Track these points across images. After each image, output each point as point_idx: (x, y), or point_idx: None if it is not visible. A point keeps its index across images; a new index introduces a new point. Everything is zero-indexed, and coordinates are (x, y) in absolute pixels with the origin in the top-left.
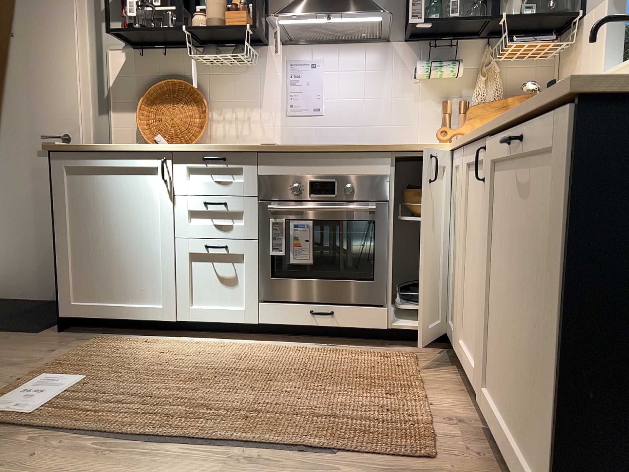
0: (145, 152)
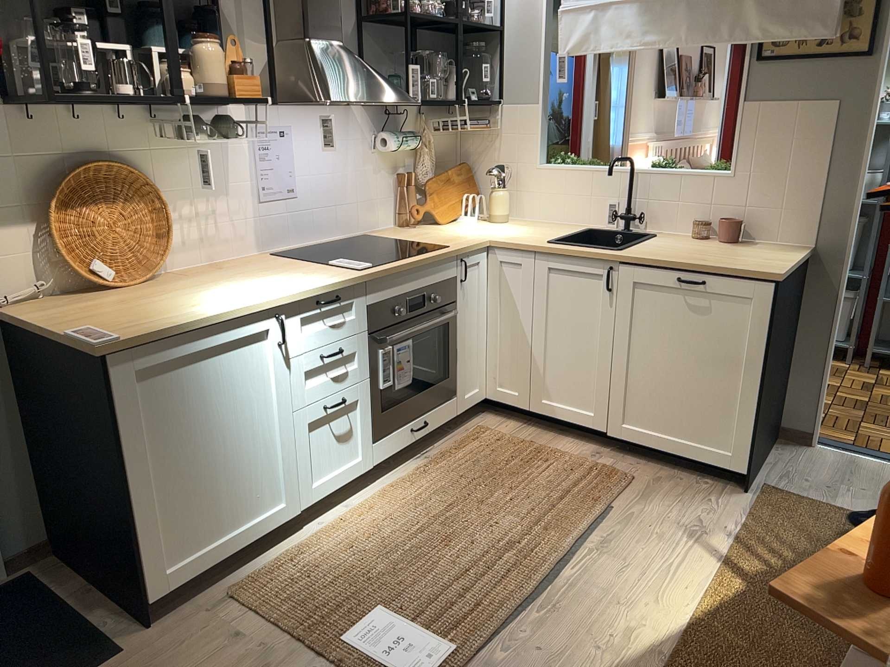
0: (254, 313)
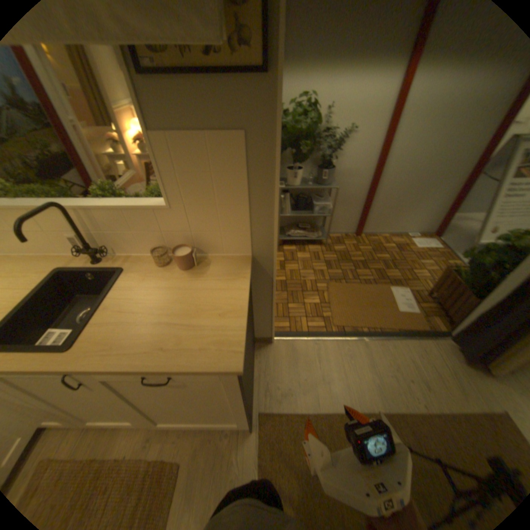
0: None
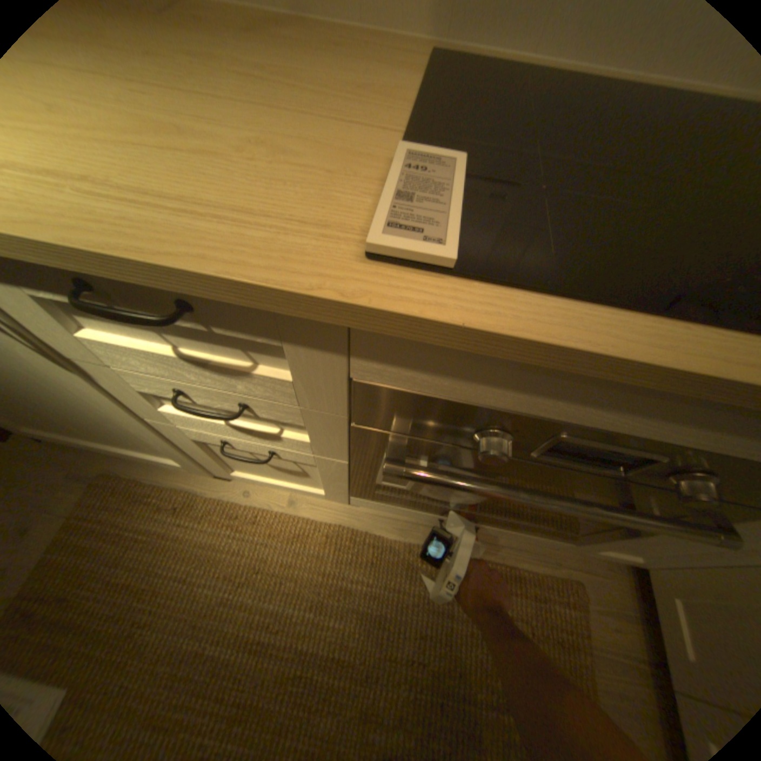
0: None
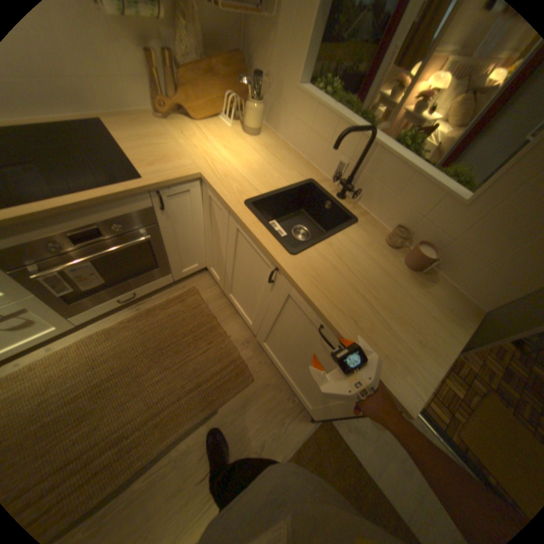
0: None
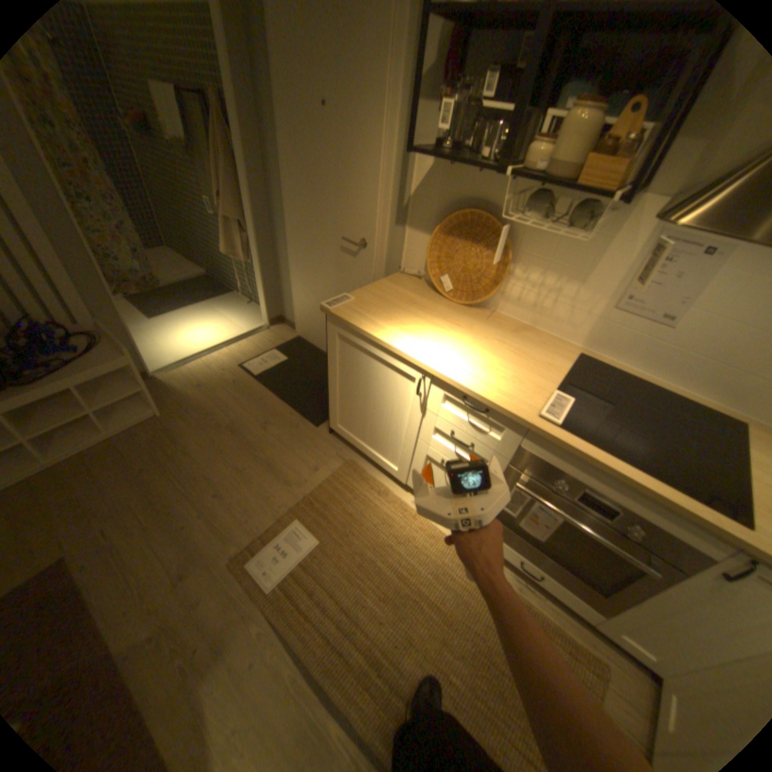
0: (407, 360)
